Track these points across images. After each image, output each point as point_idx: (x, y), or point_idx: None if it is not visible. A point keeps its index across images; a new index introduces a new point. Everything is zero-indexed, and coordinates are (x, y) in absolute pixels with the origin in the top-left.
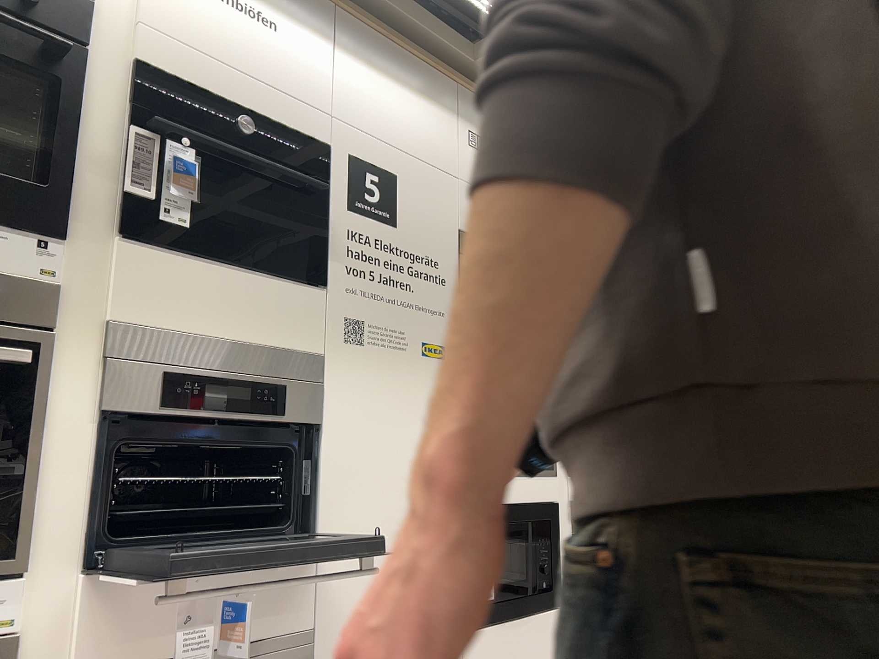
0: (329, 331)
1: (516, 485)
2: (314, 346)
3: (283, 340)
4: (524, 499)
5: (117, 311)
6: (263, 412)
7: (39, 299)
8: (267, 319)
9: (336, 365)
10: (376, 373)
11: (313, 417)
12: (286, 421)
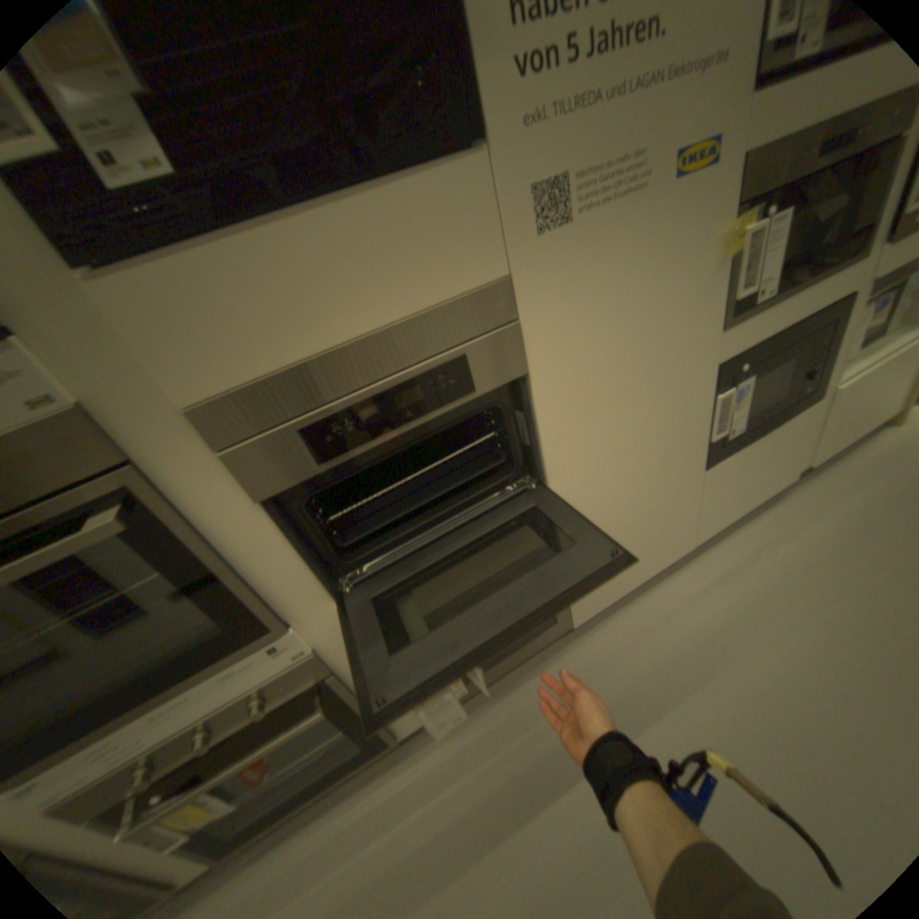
0: (512, 227)
1: (801, 300)
2: (492, 267)
3: (440, 287)
4: (808, 311)
5: (179, 392)
6: (446, 399)
7: (67, 439)
8: (403, 268)
9: (533, 278)
10: (598, 254)
11: (513, 368)
12: (479, 391)
